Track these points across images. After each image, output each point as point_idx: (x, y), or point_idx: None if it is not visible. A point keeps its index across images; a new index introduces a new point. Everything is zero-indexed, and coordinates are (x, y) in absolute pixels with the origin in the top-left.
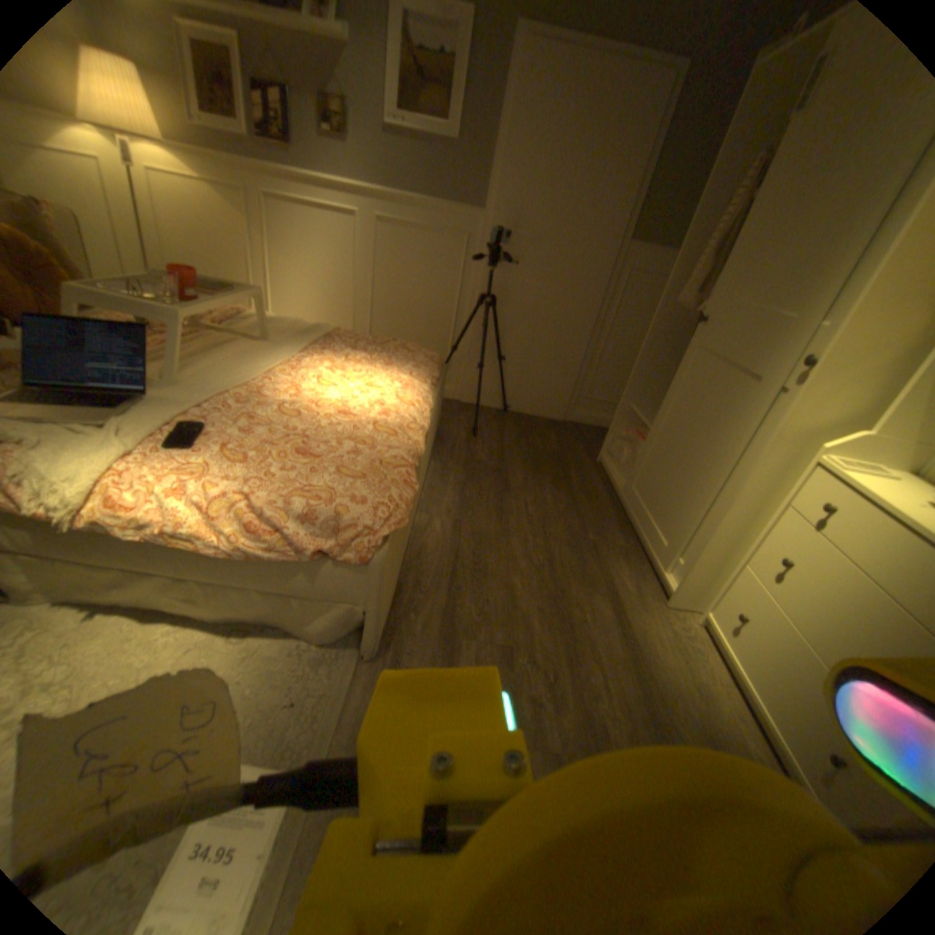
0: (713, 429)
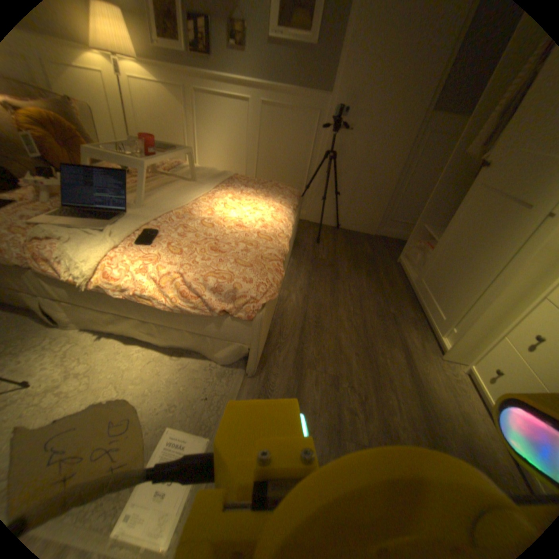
0: (487, 243)
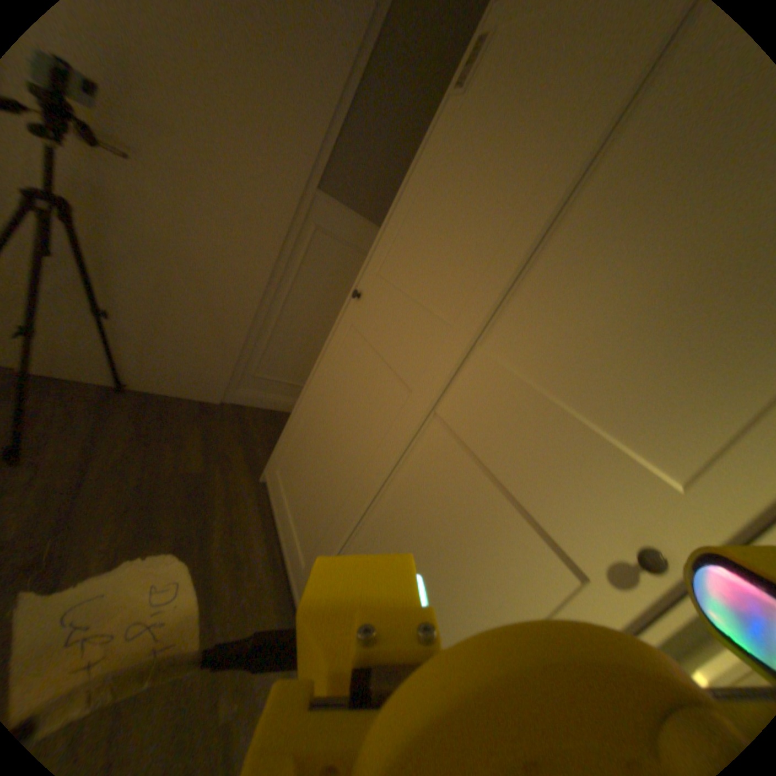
0: (427, 547)
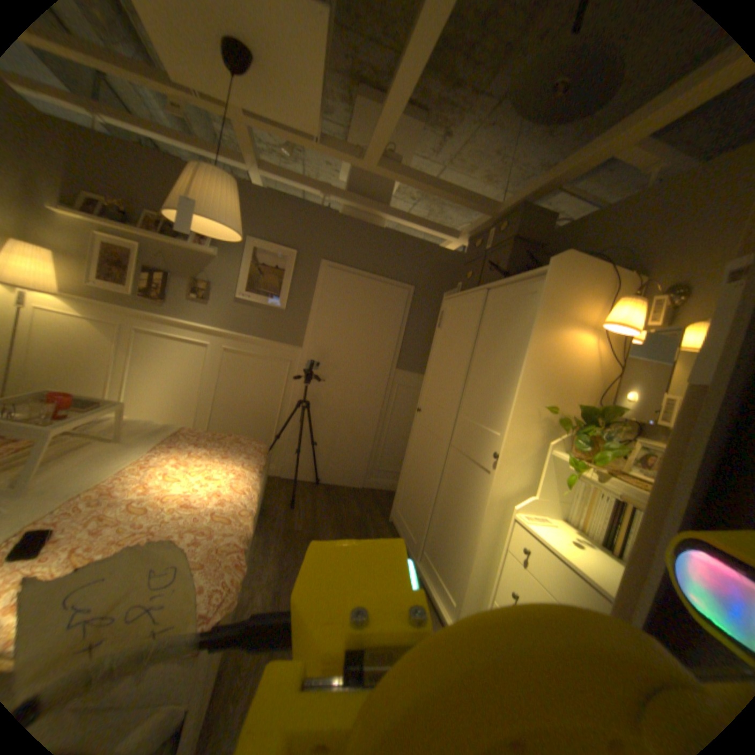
0: (456, 496)
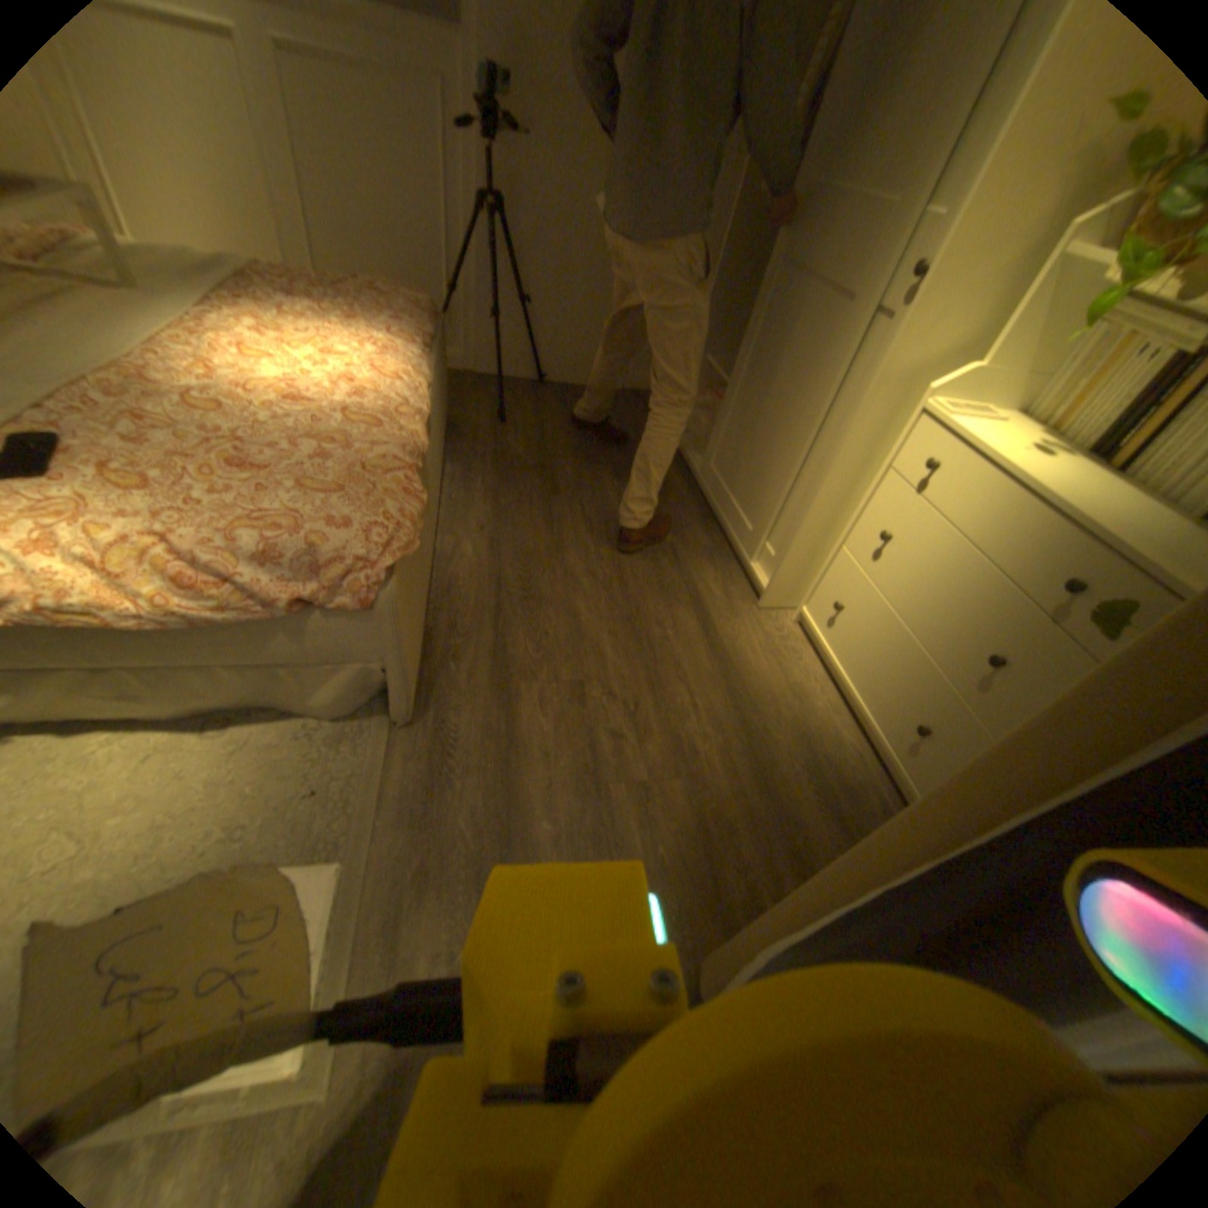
0: (807, 378)
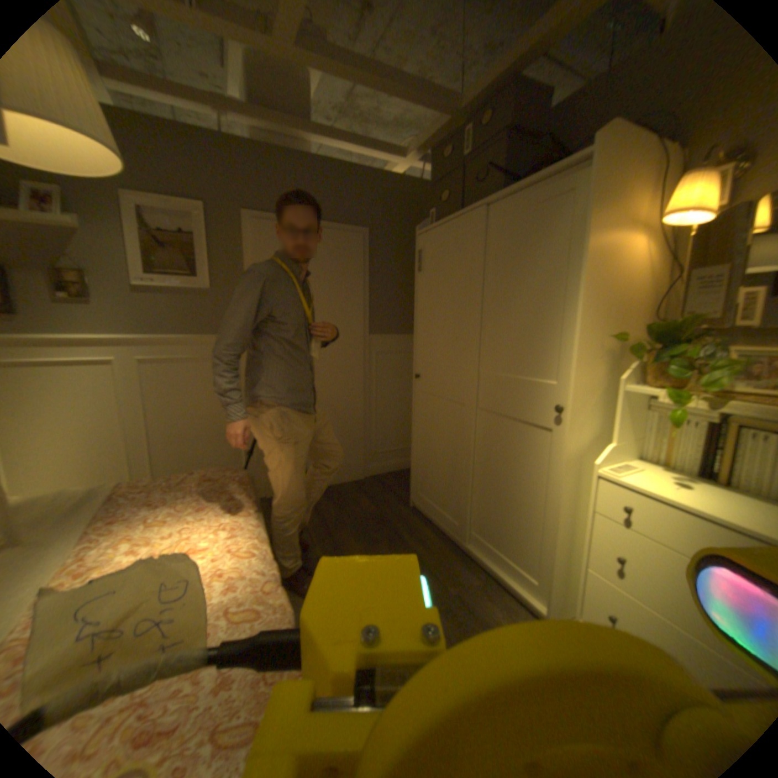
0: (505, 465)
